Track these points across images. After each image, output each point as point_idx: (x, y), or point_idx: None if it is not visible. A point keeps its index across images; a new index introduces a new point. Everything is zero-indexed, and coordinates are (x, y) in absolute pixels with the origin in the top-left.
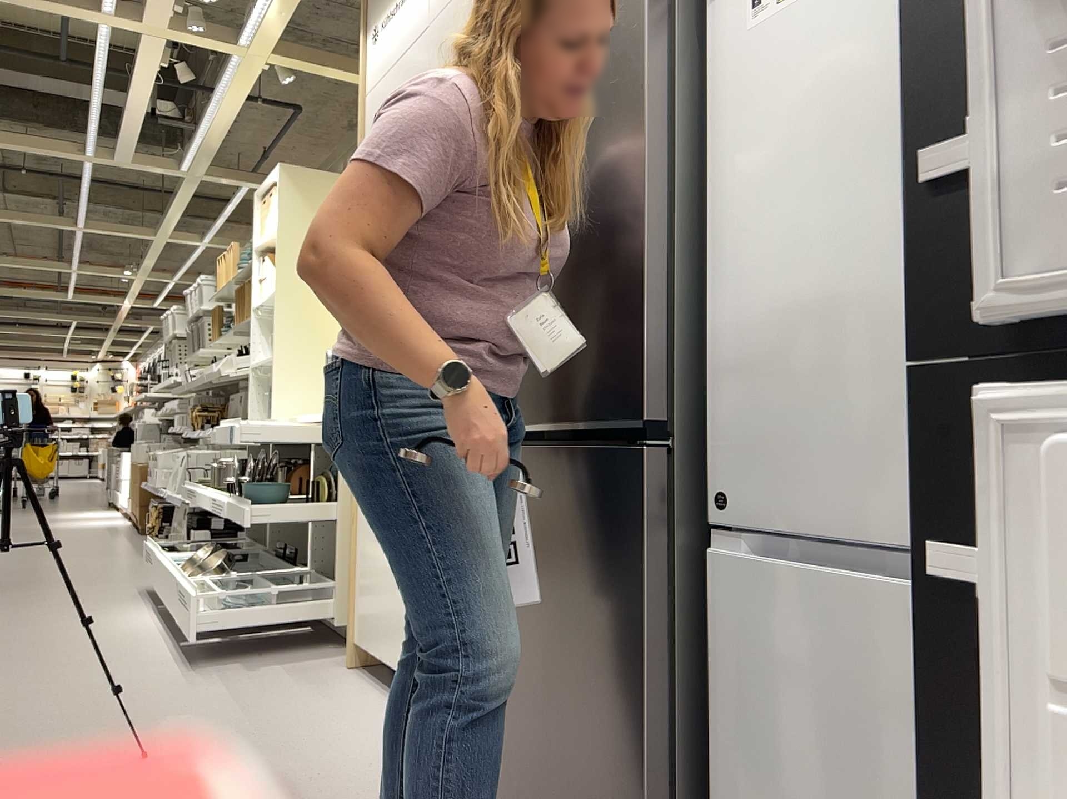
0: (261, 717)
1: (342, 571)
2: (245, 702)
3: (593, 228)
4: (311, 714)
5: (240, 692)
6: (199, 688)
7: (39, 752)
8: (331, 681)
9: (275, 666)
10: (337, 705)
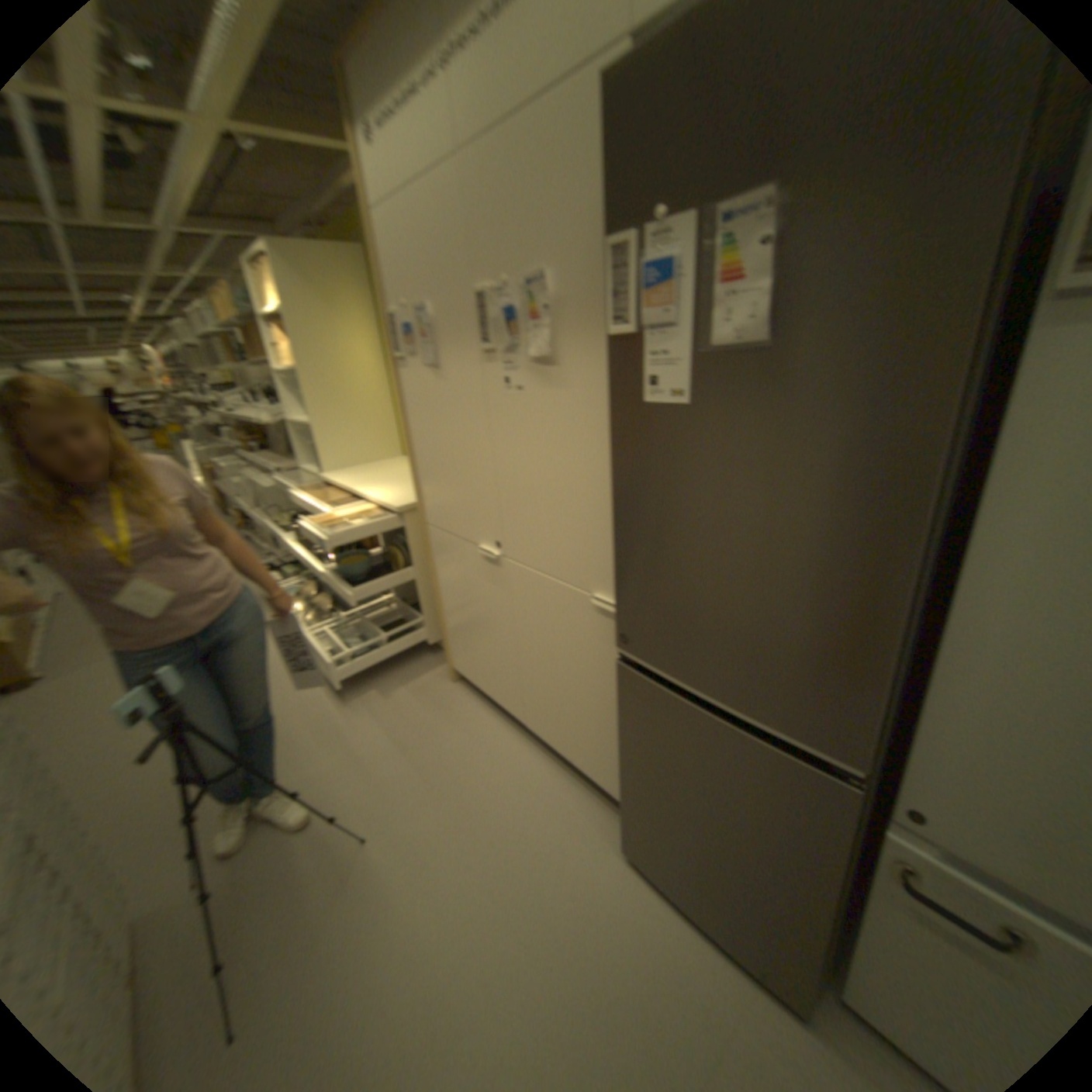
0: (417, 760)
1: (424, 611)
2: (397, 743)
3: (802, 570)
4: (450, 749)
5: (388, 729)
6: (356, 729)
7: (275, 847)
8: (445, 701)
9: (398, 688)
10: (462, 732)
